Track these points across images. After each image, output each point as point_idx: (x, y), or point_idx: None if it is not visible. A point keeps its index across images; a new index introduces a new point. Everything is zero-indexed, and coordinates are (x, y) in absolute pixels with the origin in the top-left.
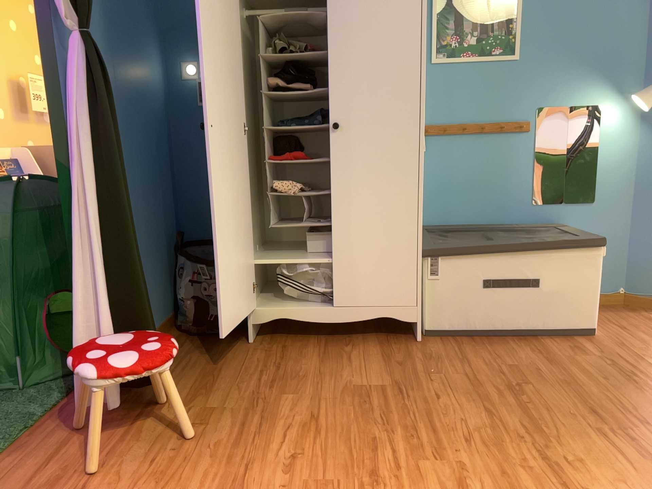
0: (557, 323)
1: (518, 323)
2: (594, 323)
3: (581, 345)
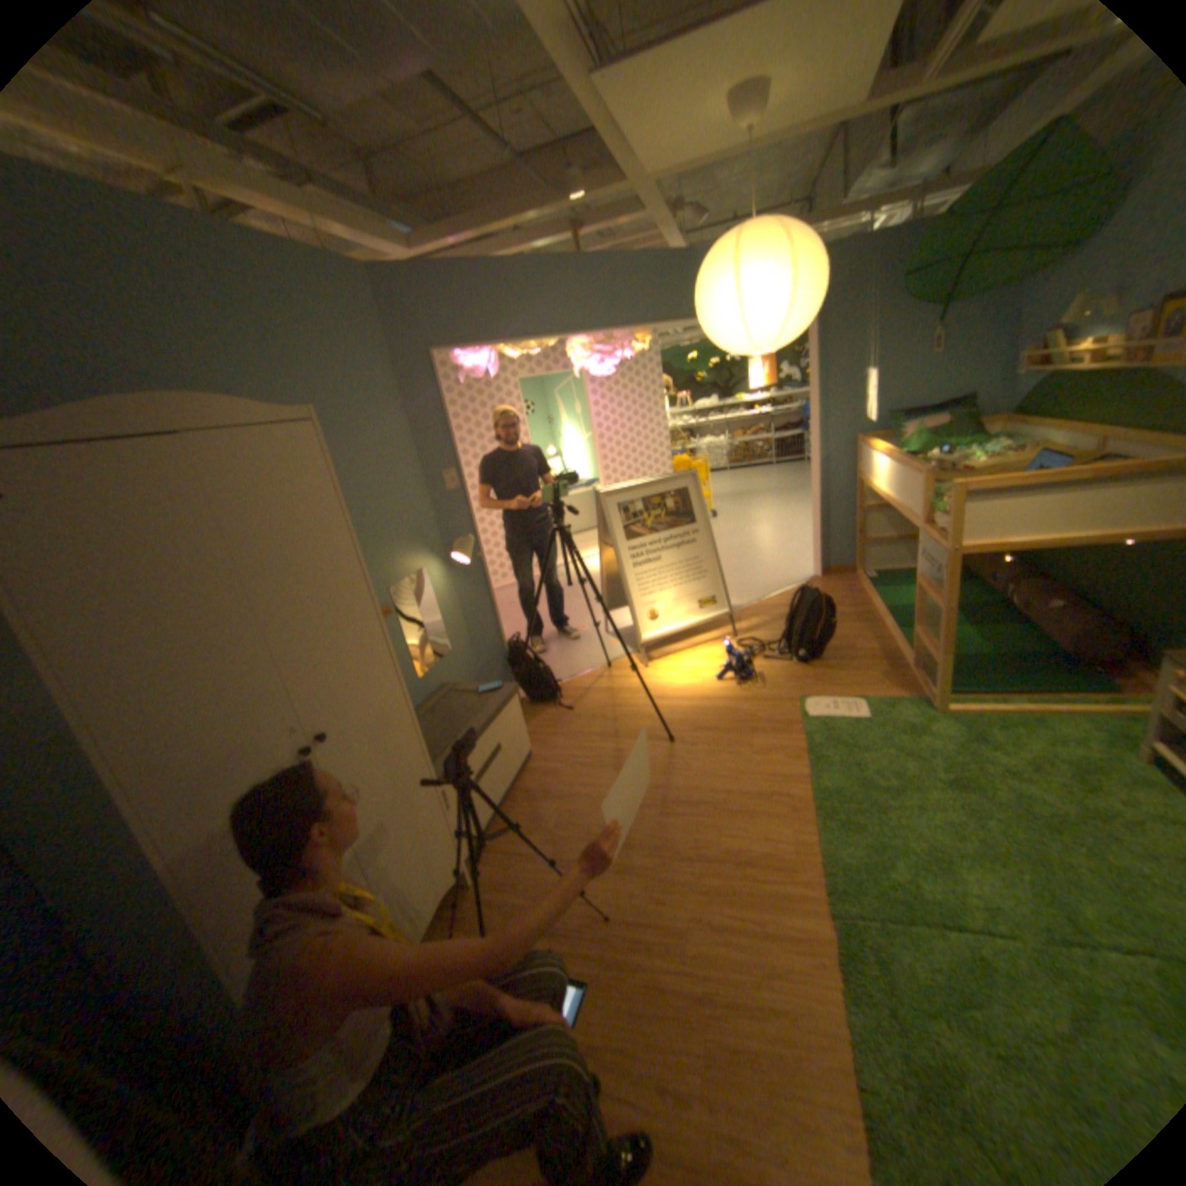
0: (517, 766)
1: (502, 791)
2: (529, 746)
3: (541, 769)
